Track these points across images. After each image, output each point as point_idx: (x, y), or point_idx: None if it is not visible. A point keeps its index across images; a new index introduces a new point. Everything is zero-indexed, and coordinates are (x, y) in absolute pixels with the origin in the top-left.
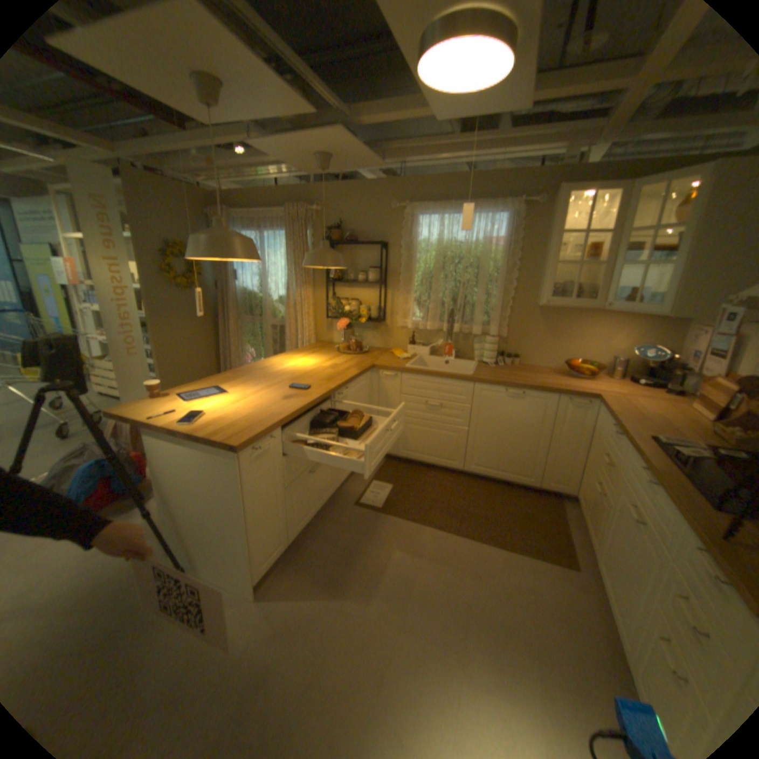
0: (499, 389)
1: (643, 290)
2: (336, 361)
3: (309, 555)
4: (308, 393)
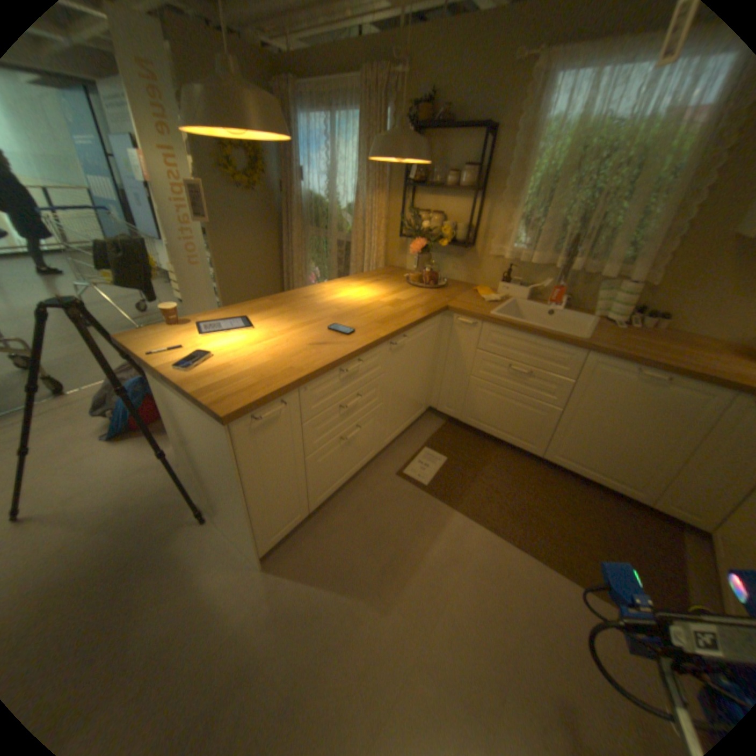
0: (628, 365)
1: None
2: (400, 295)
3: (332, 527)
4: (348, 340)
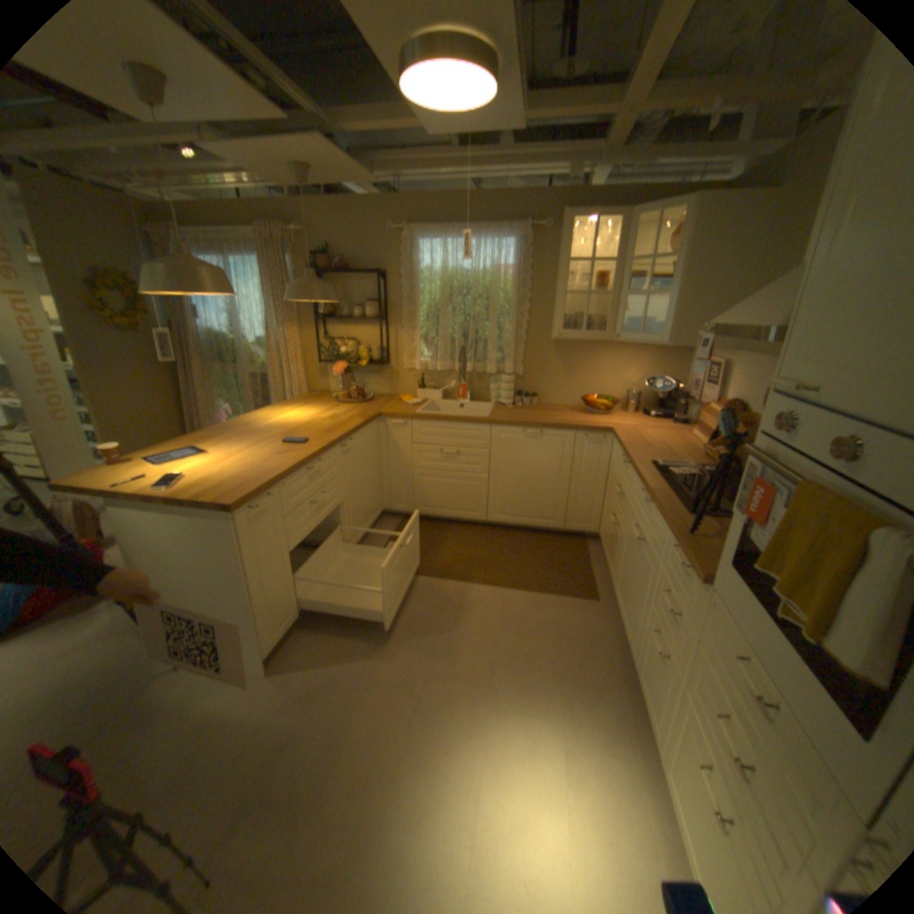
0: (516, 430)
1: (647, 322)
2: (335, 412)
3: (323, 625)
4: (306, 447)
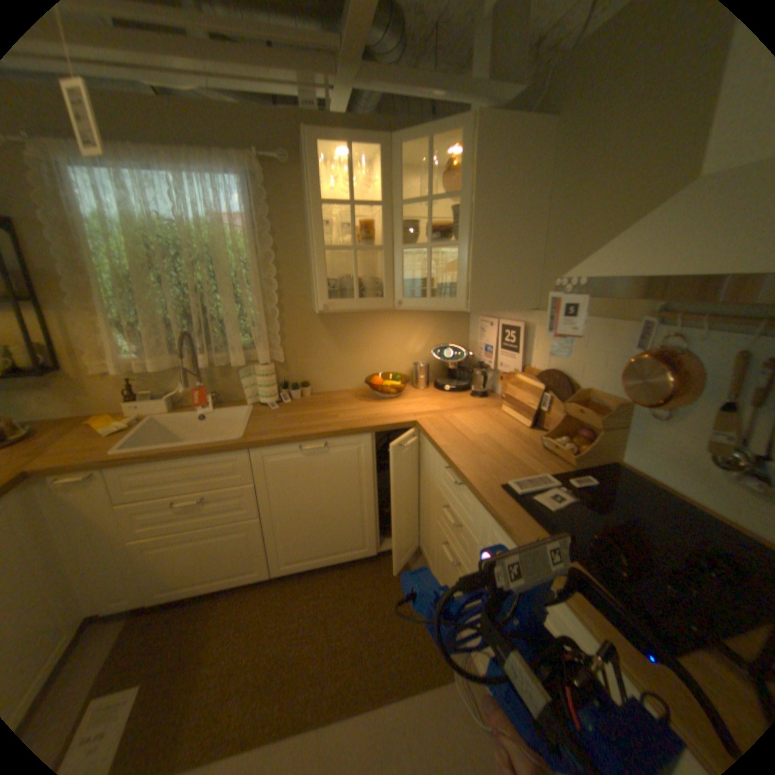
0: (288, 448)
1: (427, 283)
2: None
3: None
4: None
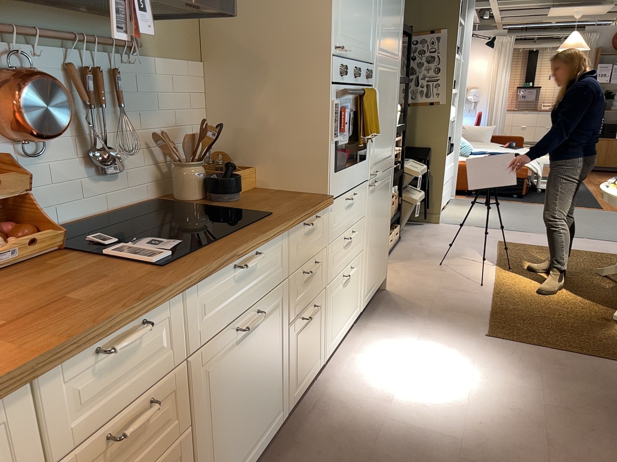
0: None
1: None
2: None
3: None
4: None
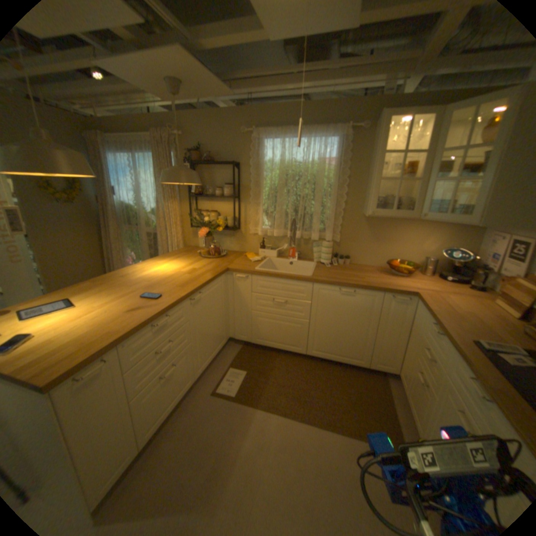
0: (333, 287)
1: (451, 203)
2: (195, 265)
3: (161, 457)
4: (157, 303)
